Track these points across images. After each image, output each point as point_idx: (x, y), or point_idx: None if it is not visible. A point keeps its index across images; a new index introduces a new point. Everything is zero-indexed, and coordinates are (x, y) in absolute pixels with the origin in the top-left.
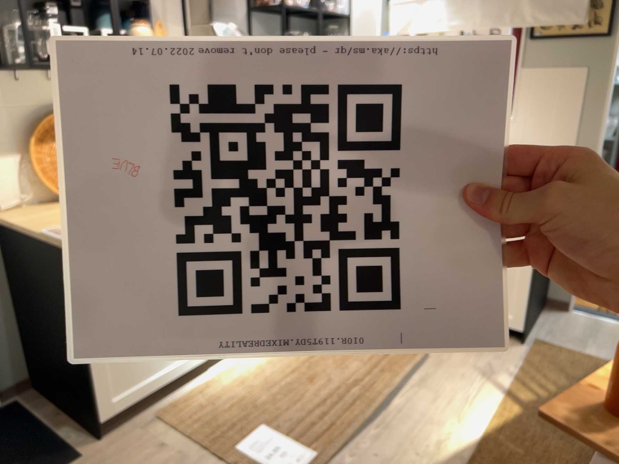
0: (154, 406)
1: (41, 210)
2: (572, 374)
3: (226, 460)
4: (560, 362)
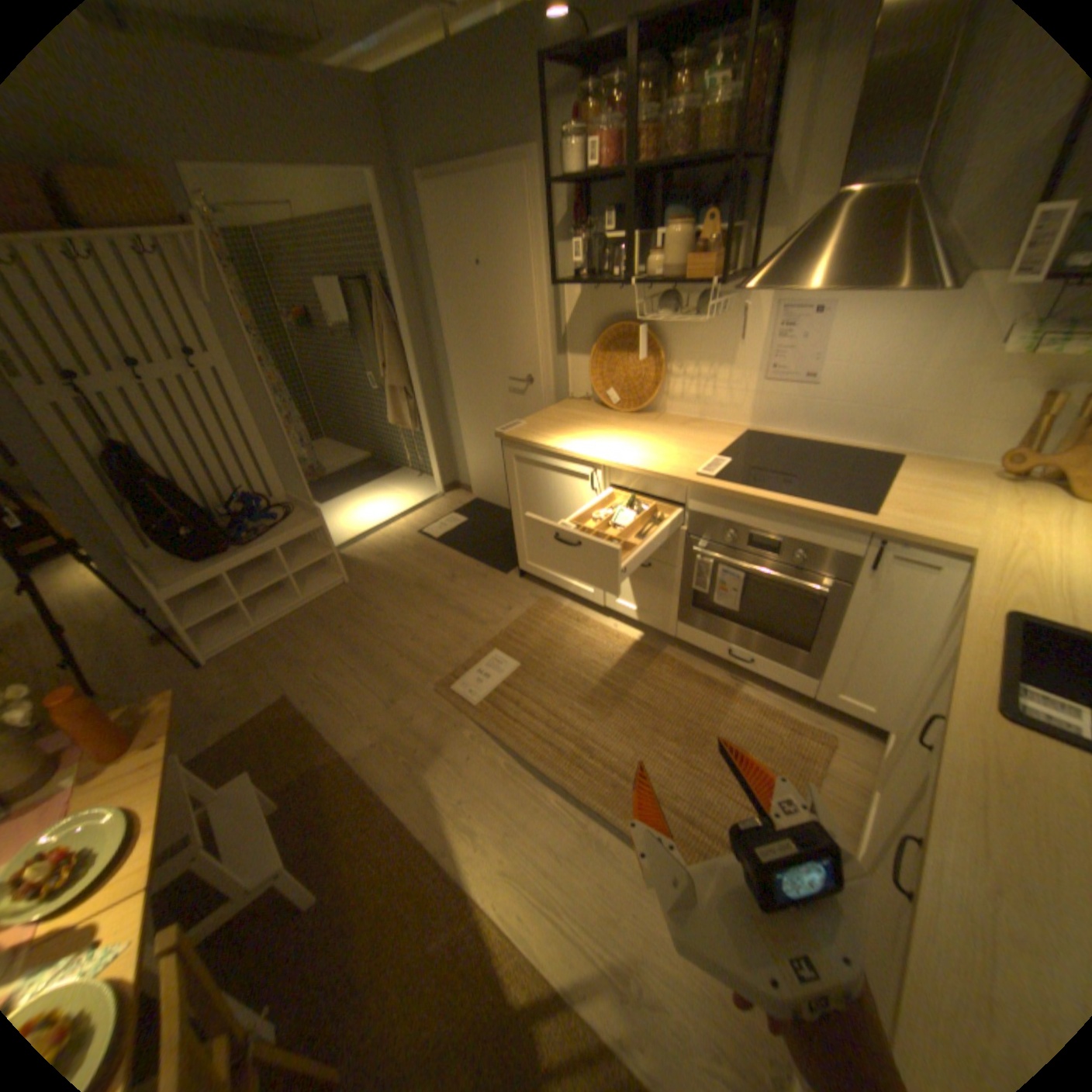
0: (556, 594)
1: (581, 408)
2: None
3: (485, 645)
4: None
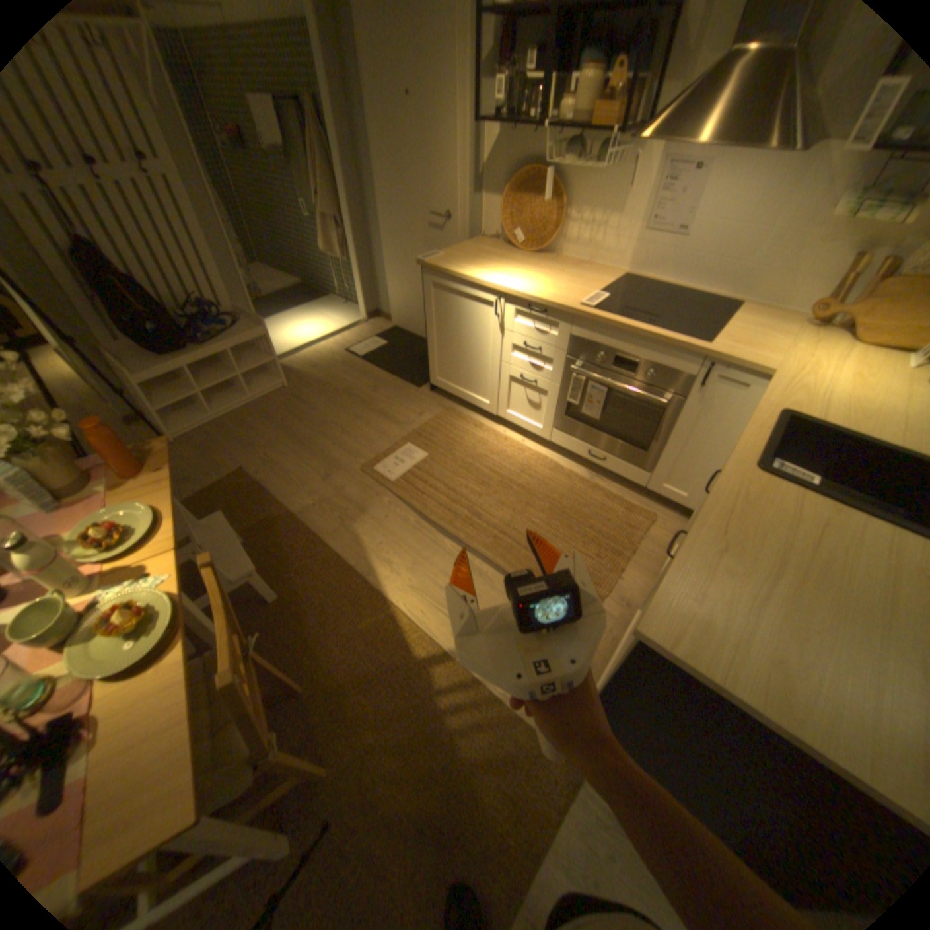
0: (458, 406)
1: (490, 245)
2: (483, 777)
3: (400, 440)
4: (515, 777)
